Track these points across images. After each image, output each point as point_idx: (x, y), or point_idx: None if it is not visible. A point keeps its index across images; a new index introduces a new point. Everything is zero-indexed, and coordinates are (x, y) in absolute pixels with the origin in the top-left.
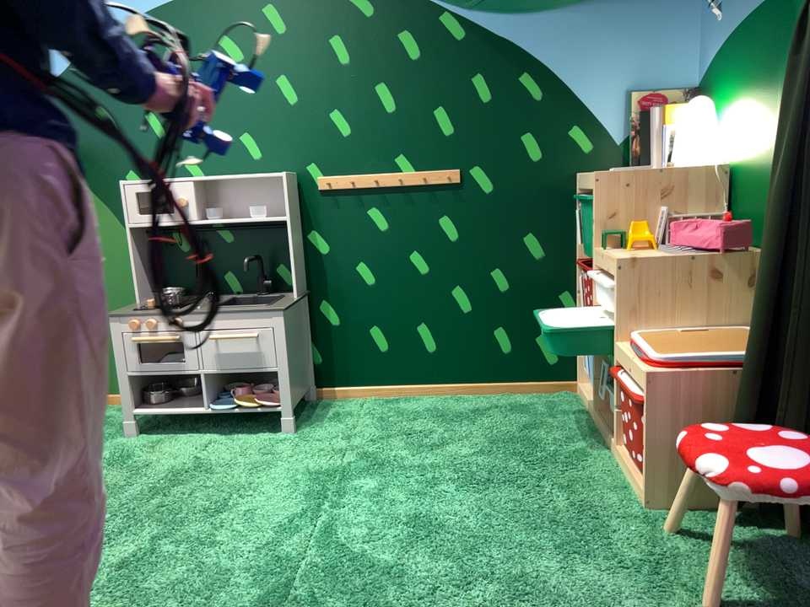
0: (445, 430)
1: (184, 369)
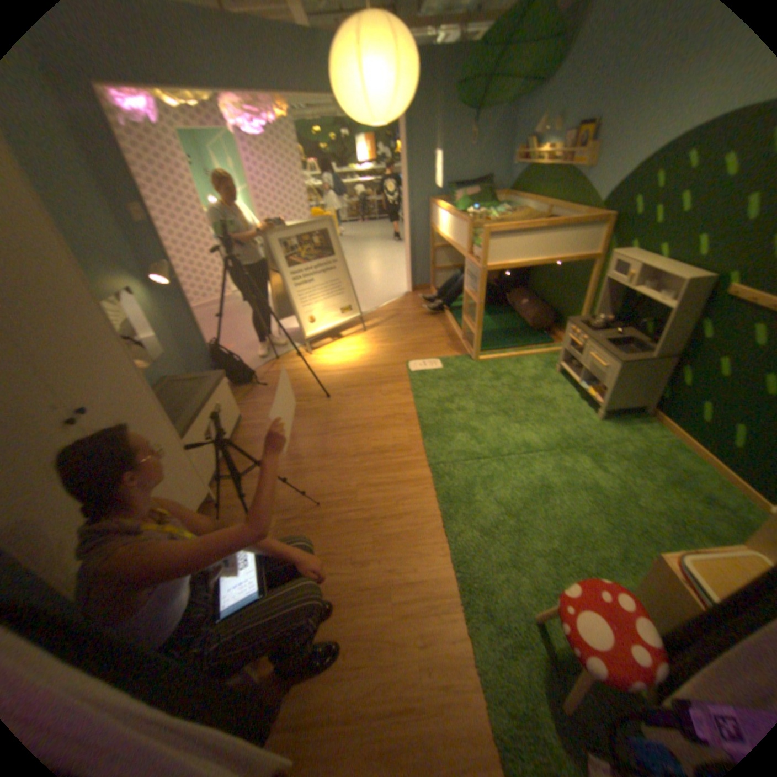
0: (662, 487)
1: (578, 361)
